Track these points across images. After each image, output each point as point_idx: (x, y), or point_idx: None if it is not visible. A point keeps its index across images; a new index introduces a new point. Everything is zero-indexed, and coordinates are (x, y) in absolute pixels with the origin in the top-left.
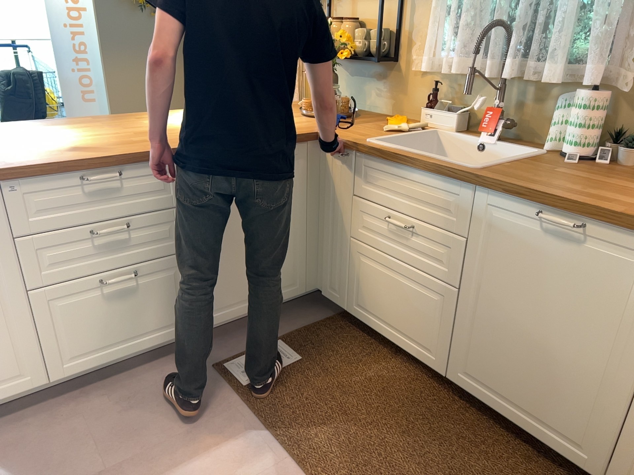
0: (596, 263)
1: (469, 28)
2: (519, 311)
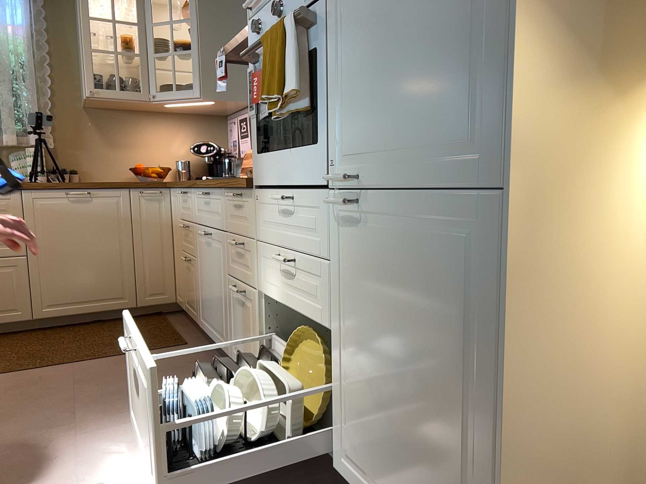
0: (100, 207)
1: None
2: (71, 248)
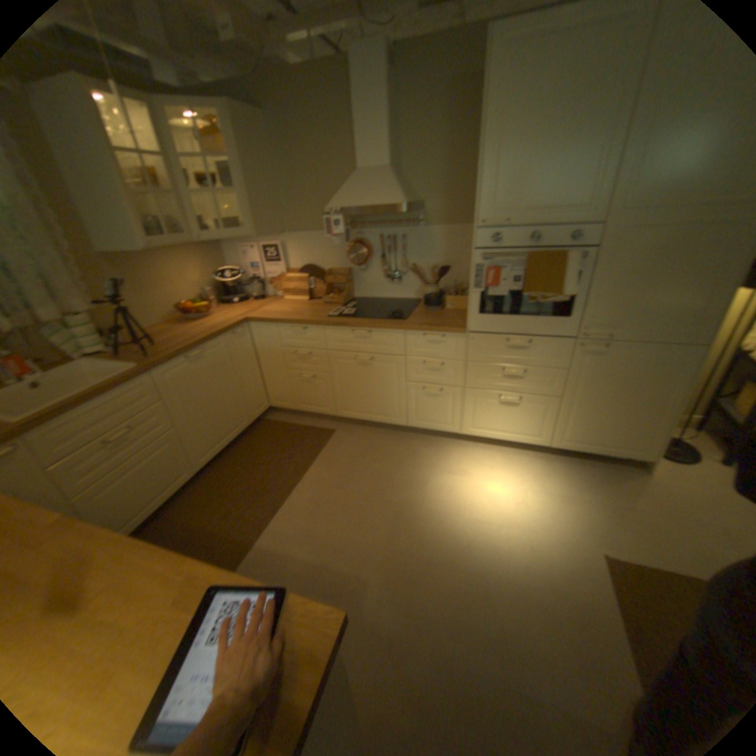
0: (212, 358)
1: None
2: (204, 402)
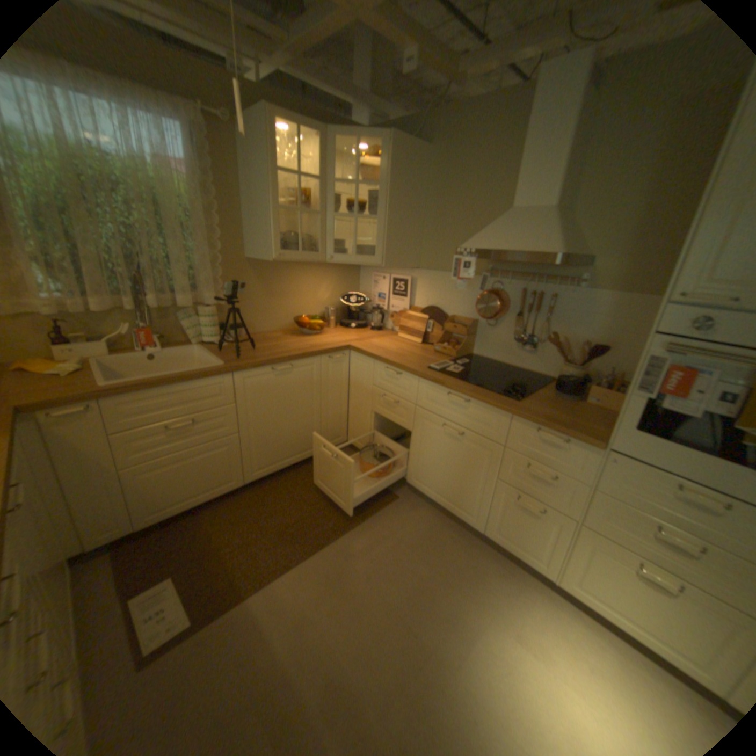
0: (298, 377)
1: (71, 273)
2: (274, 418)
